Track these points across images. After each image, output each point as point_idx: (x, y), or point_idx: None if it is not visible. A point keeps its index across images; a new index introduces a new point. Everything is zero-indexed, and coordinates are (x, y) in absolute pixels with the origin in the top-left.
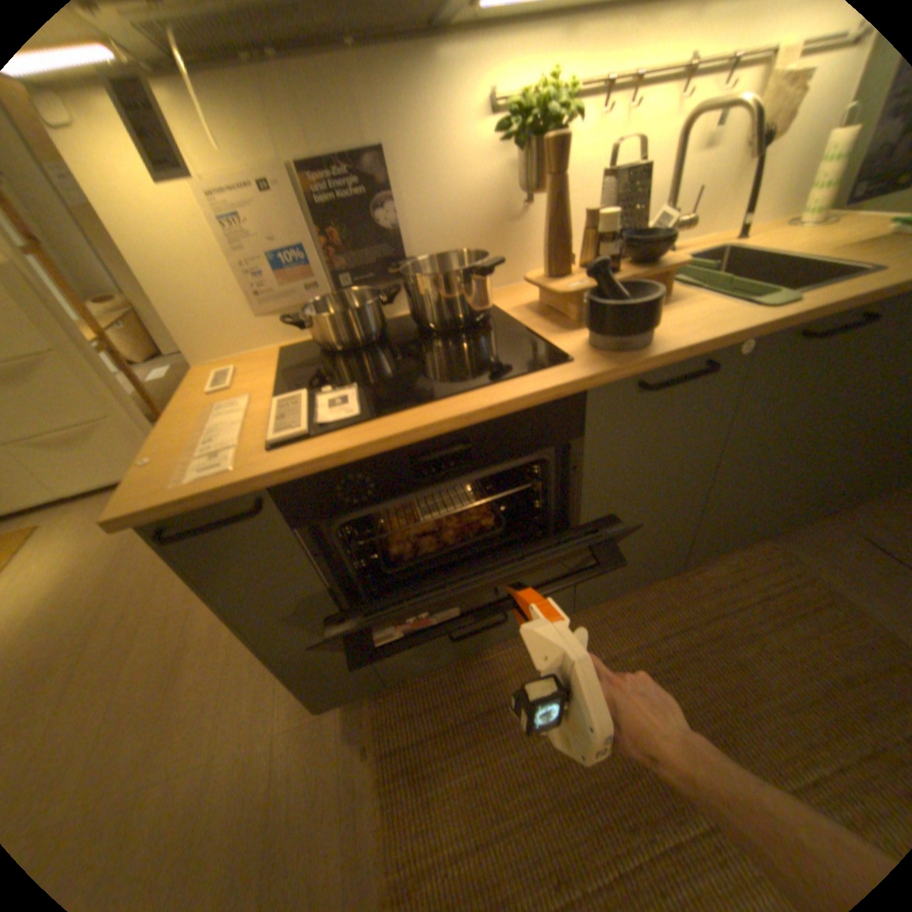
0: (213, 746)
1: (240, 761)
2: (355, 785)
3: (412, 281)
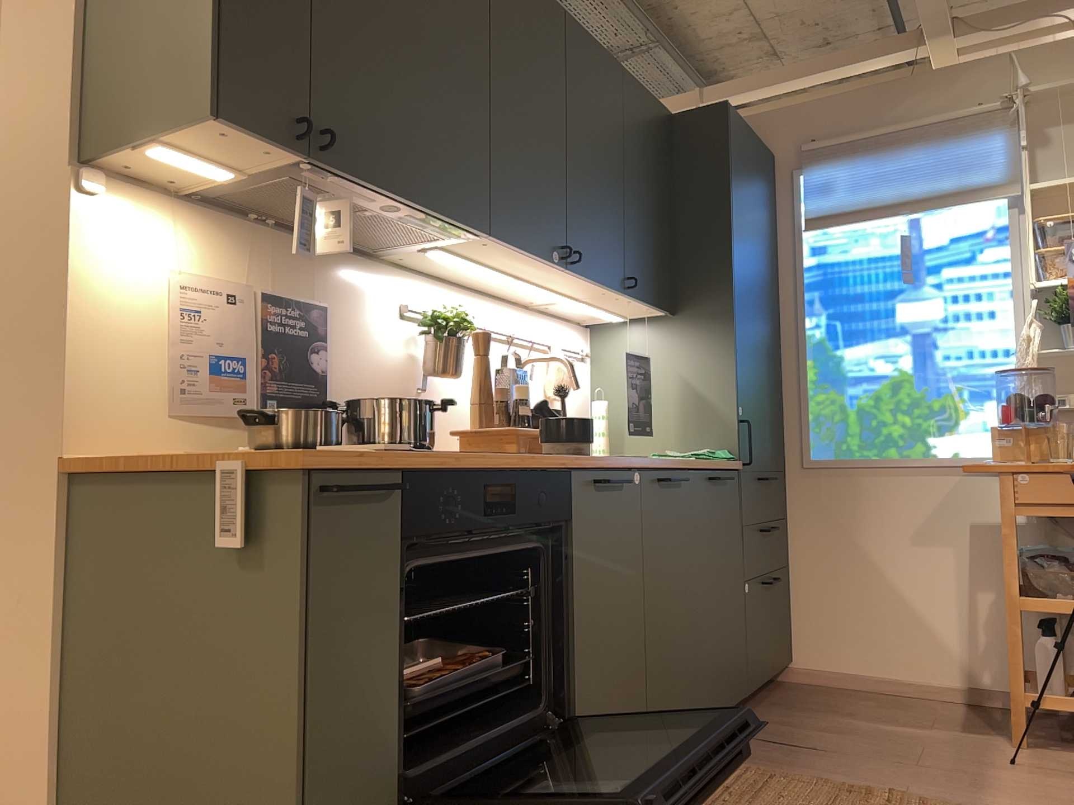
0: None
1: None
2: None
3: (367, 410)
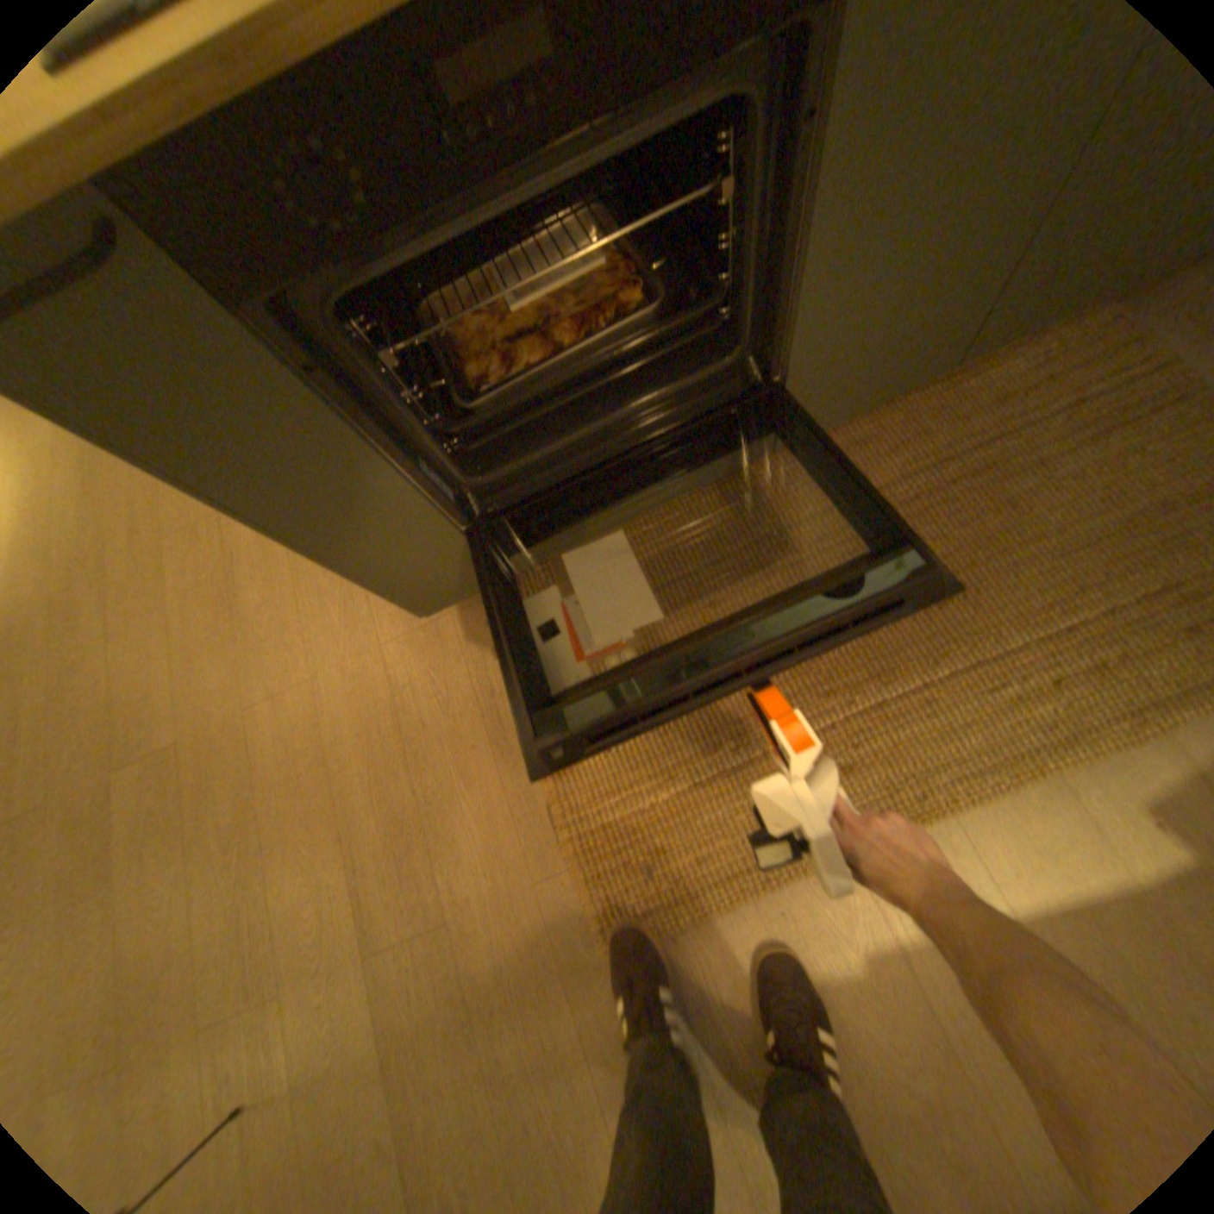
0: (311, 662)
1: (349, 673)
2: (493, 683)
3: None
